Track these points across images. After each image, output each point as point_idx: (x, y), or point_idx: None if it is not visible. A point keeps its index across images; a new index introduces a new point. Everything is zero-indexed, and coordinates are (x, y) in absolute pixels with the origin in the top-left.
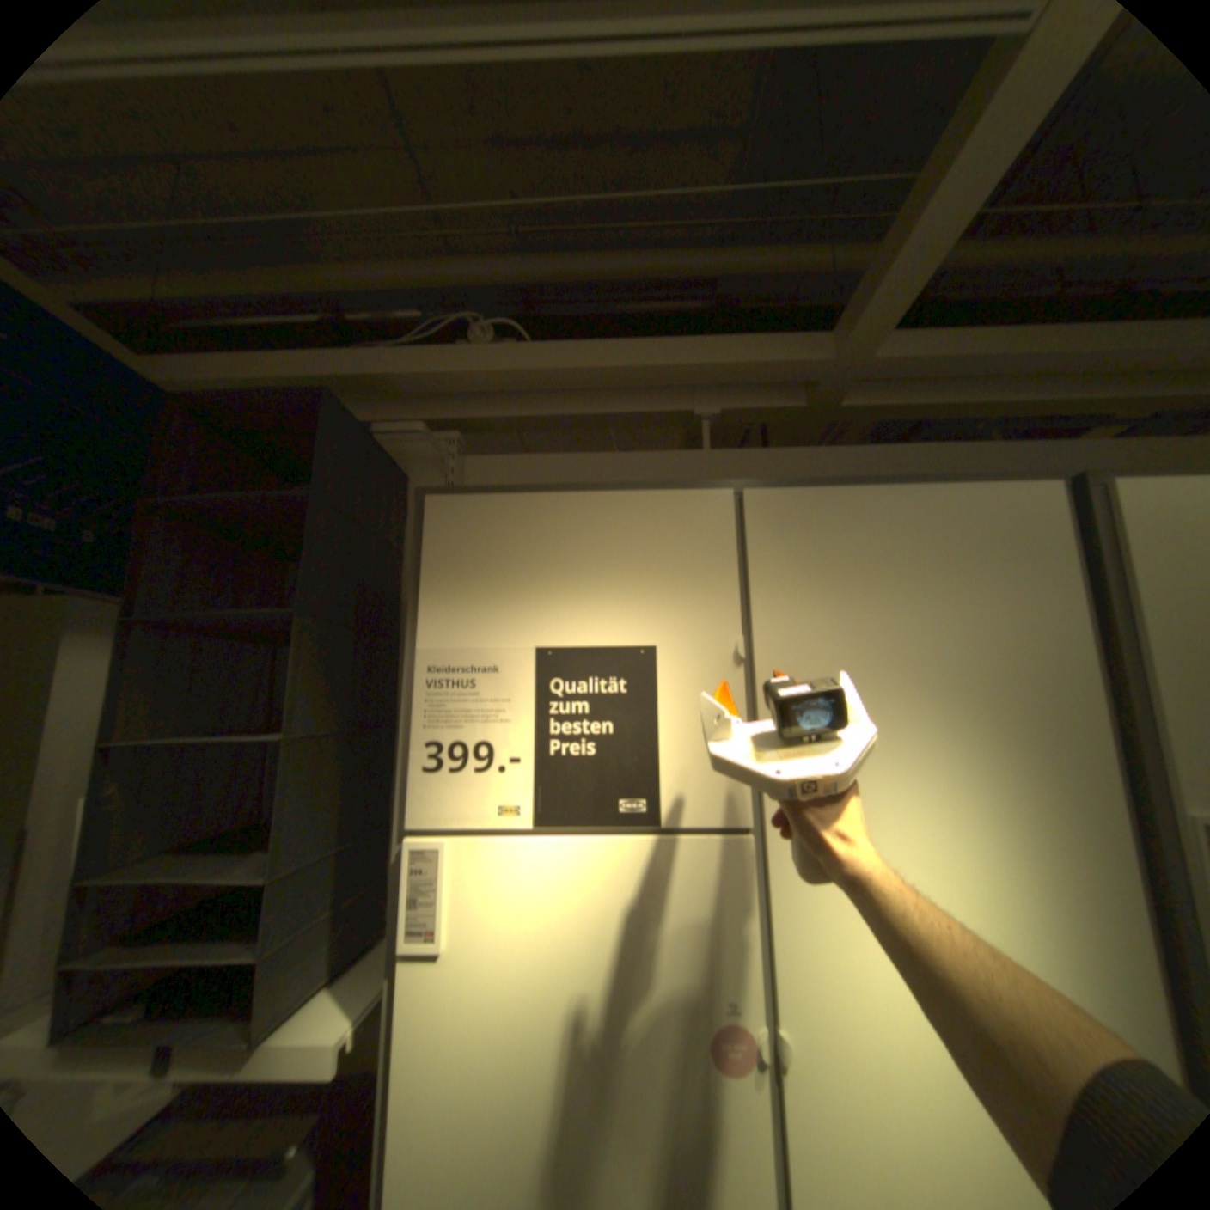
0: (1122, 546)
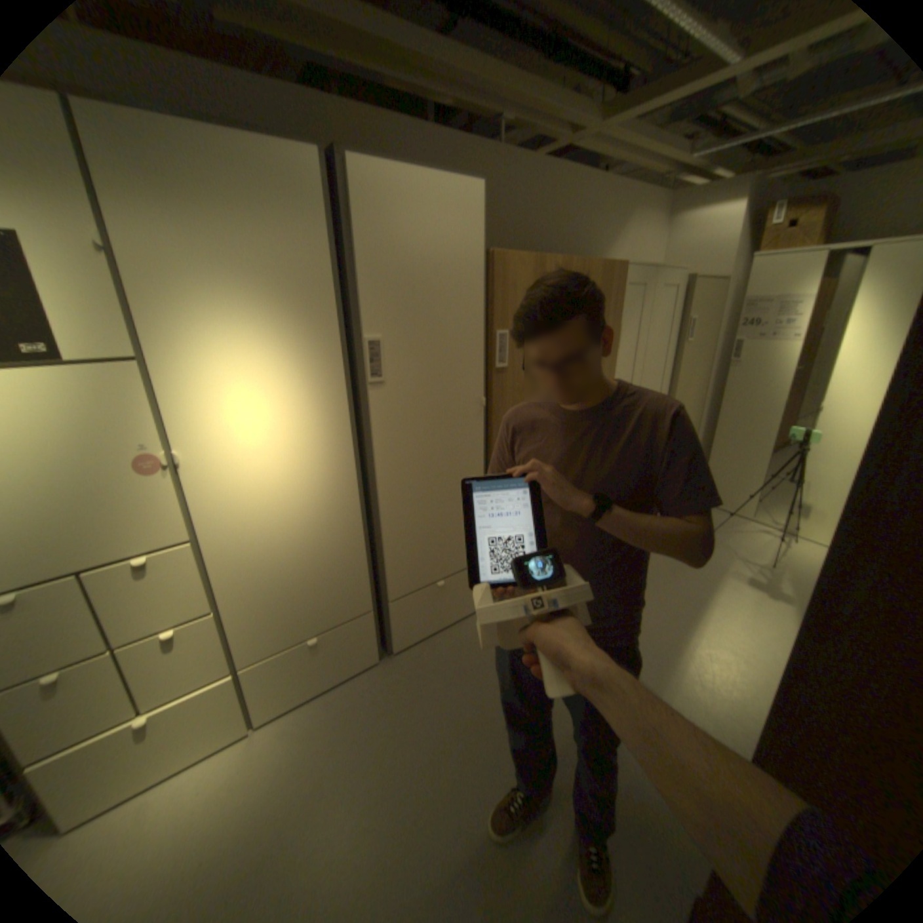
0: (348, 199)
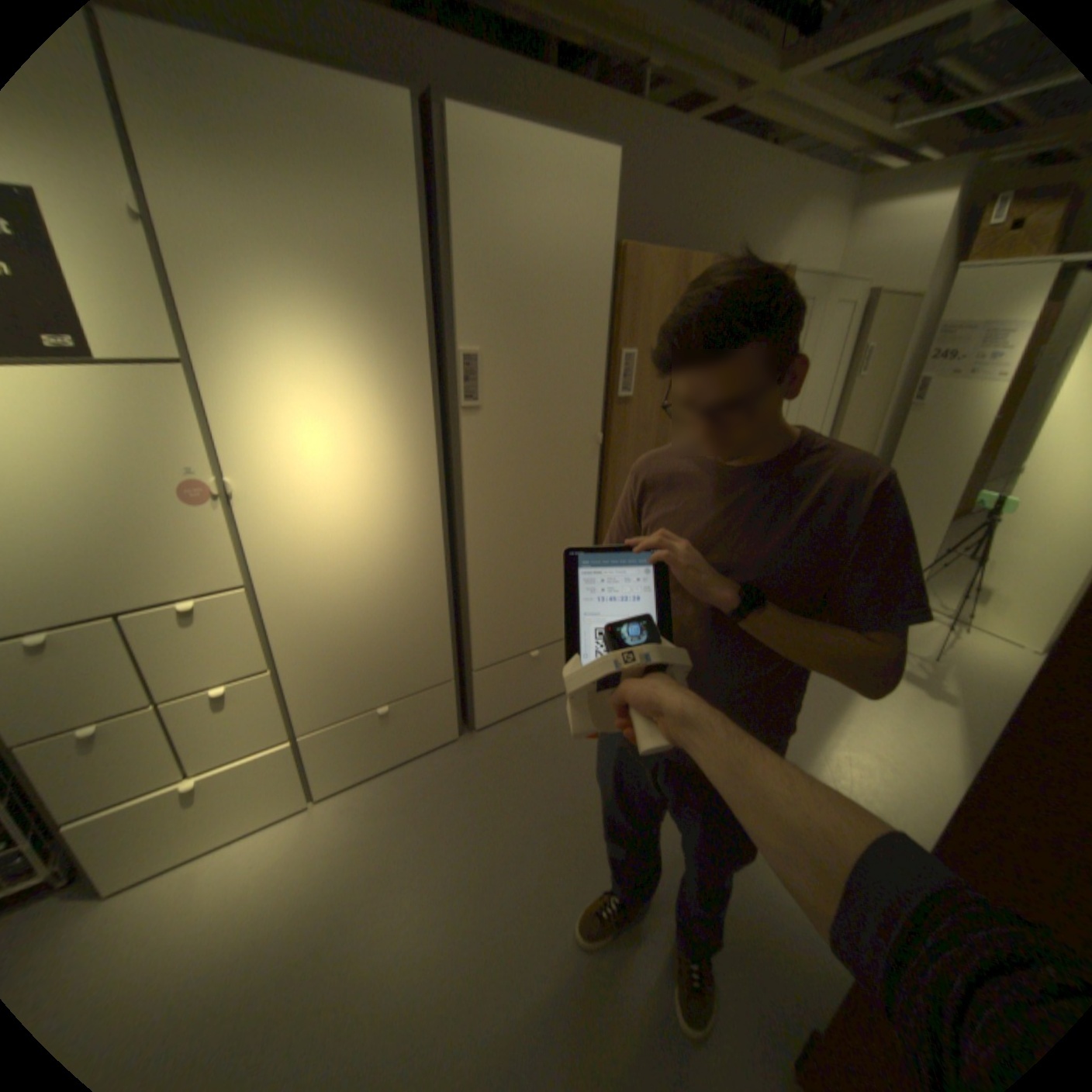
0: (446, 165)
